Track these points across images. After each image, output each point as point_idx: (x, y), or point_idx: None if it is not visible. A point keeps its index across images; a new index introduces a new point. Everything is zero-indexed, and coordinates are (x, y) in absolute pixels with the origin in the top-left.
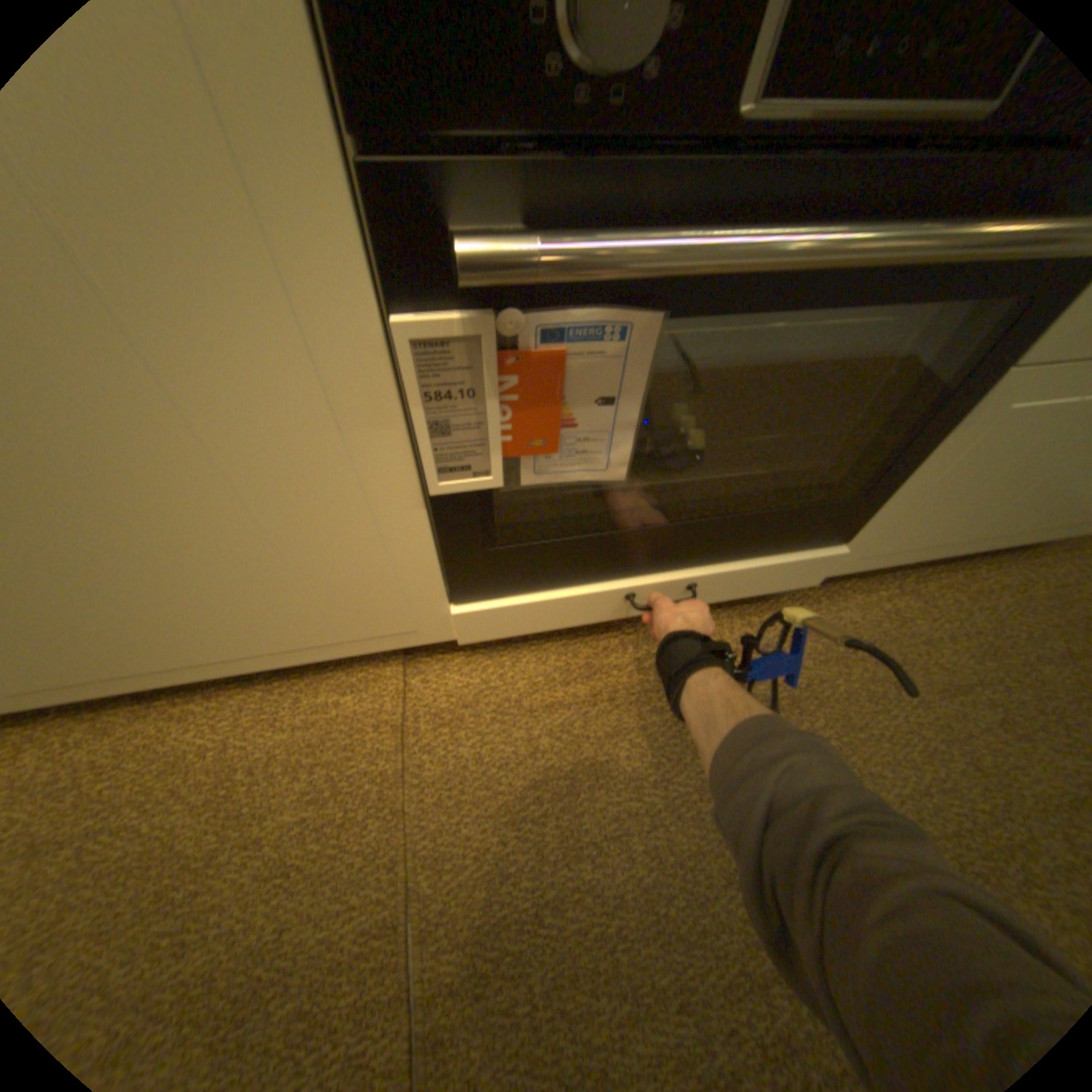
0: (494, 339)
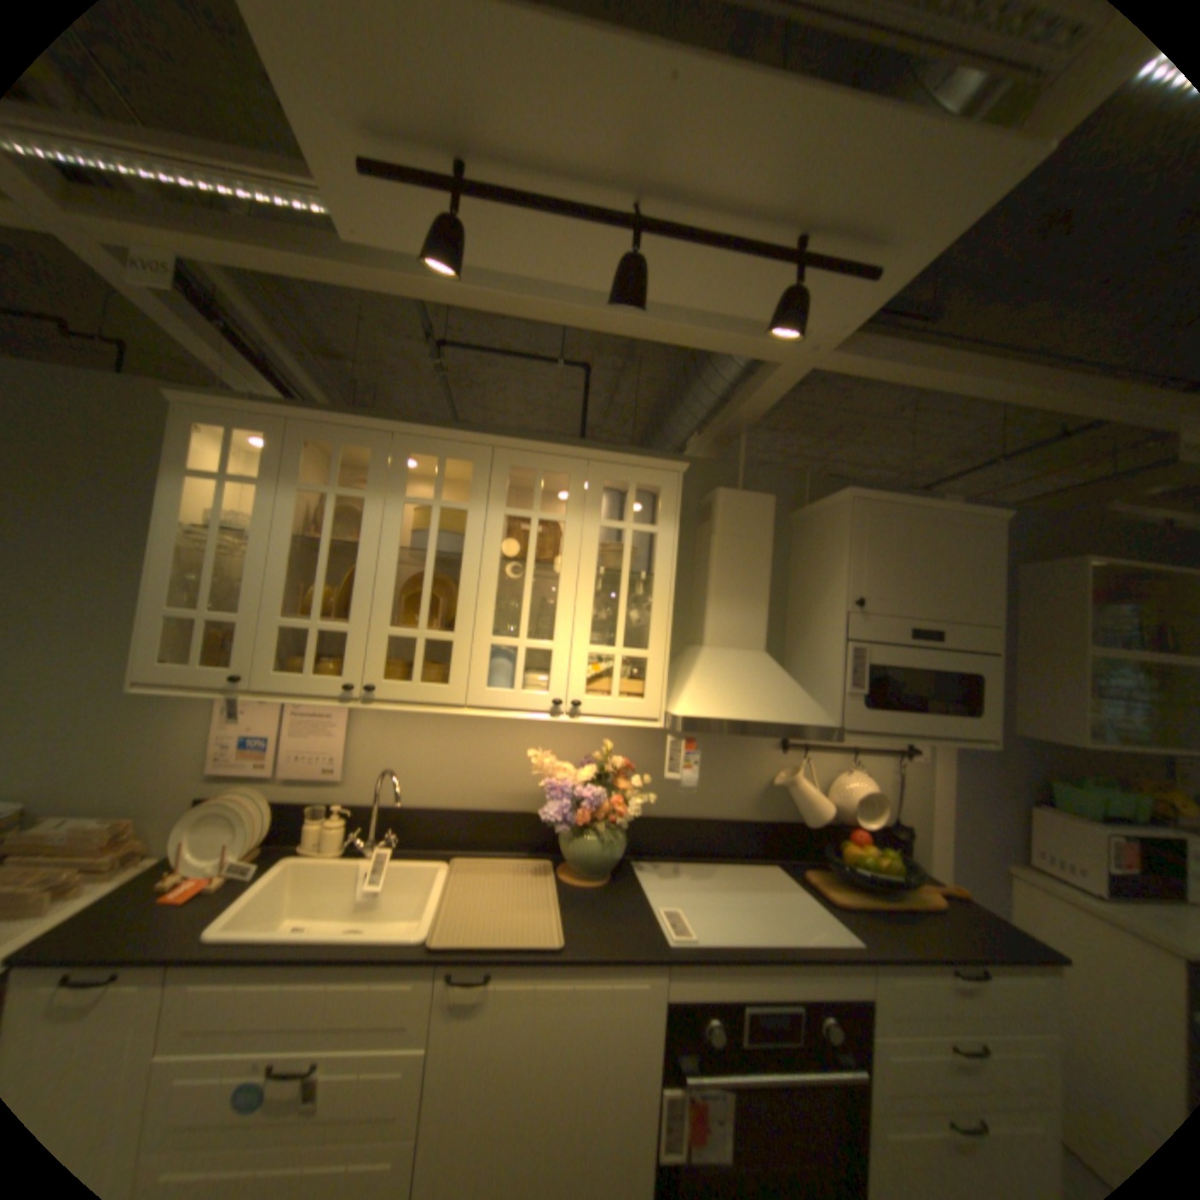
0: (689, 1103)
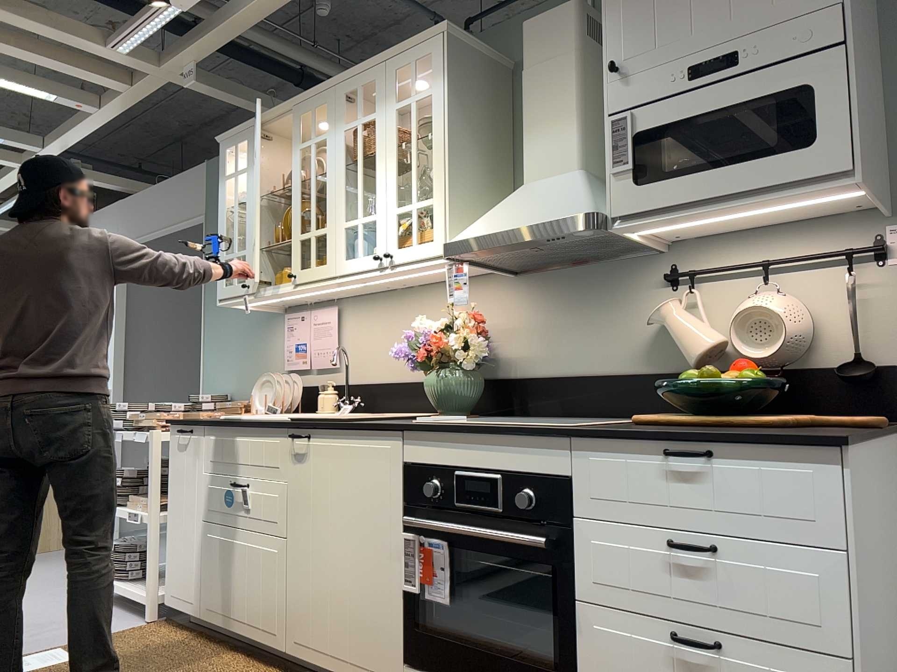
0: (417, 543)
